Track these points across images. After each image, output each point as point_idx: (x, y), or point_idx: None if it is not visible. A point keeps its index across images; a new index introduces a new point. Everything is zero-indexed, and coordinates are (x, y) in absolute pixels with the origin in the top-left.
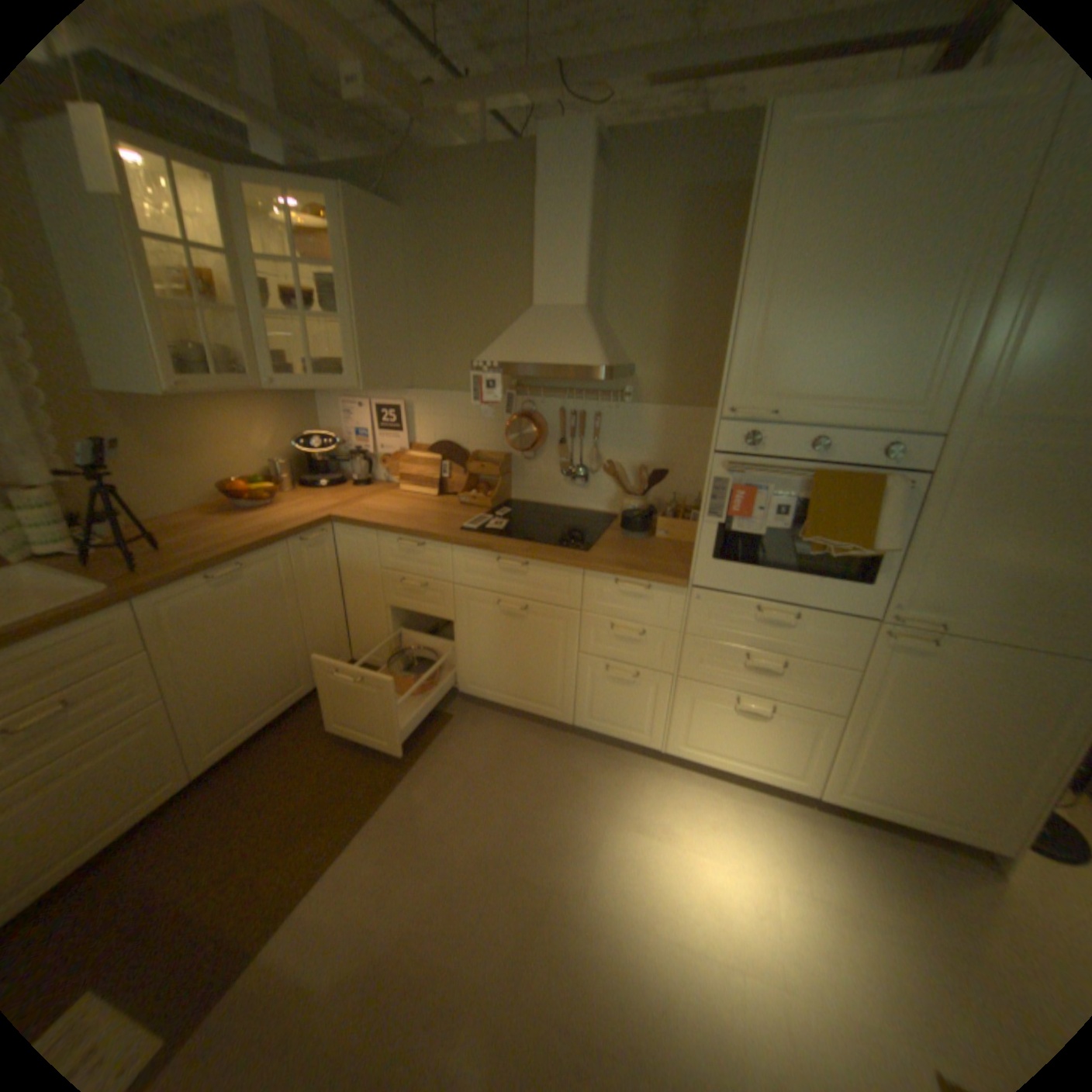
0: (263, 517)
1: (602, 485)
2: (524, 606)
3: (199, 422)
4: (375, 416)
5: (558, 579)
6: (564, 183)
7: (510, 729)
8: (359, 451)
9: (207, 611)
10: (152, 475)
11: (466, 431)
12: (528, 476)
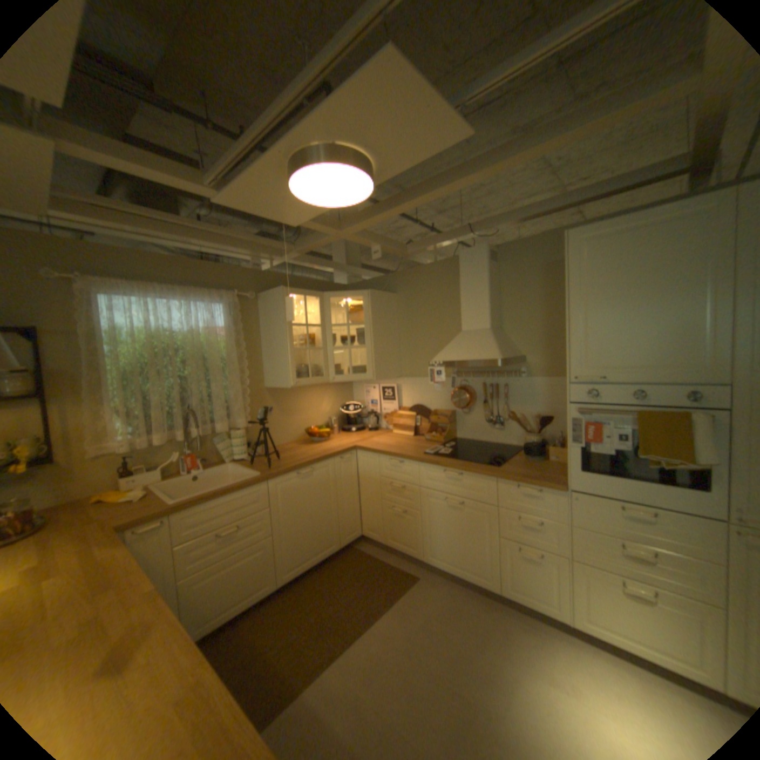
0: (324, 446)
1: (513, 428)
2: (461, 503)
3: (301, 400)
4: (381, 393)
5: (482, 484)
6: (473, 274)
7: (457, 594)
8: (372, 412)
9: (295, 492)
10: (279, 425)
11: (429, 399)
12: (466, 423)
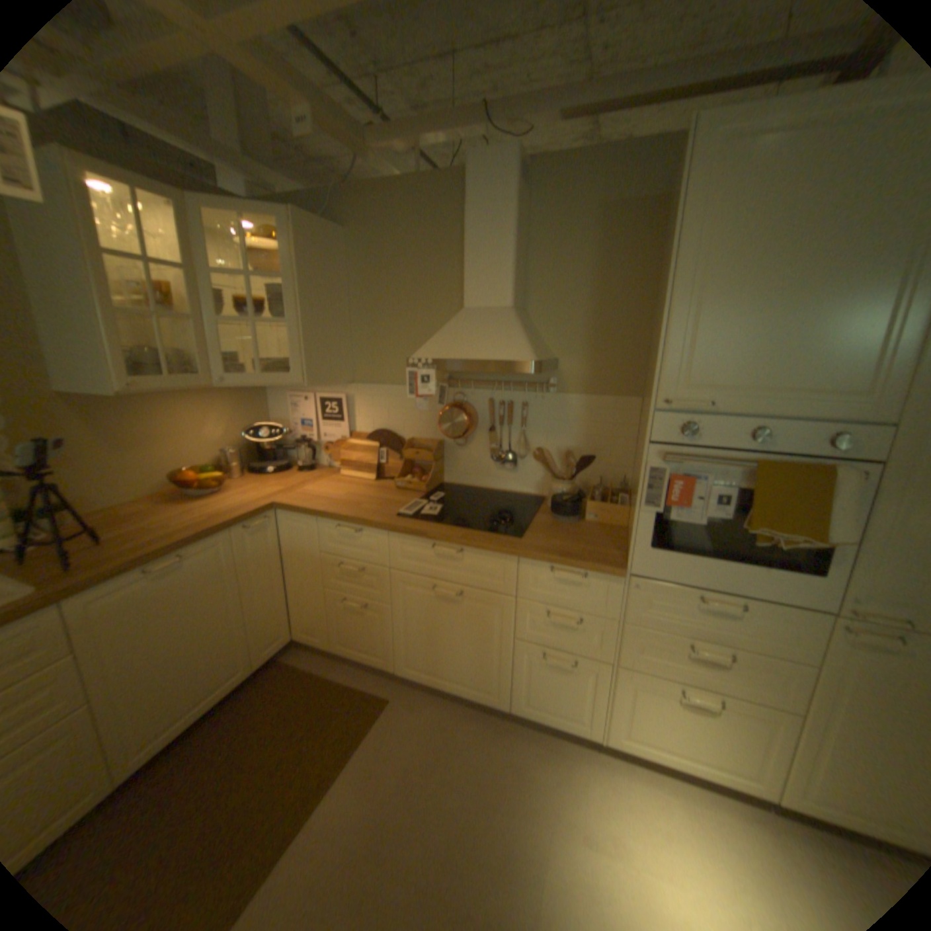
0: (208, 506)
1: (529, 469)
2: (459, 593)
3: (154, 418)
4: (318, 408)
5: (493, 566)
6: (491, 201)
7: (446, 716)
8: (303, 440)
9: (140, 607)
10: (103, 469)
11: (401, 421)
12: (459, 461)
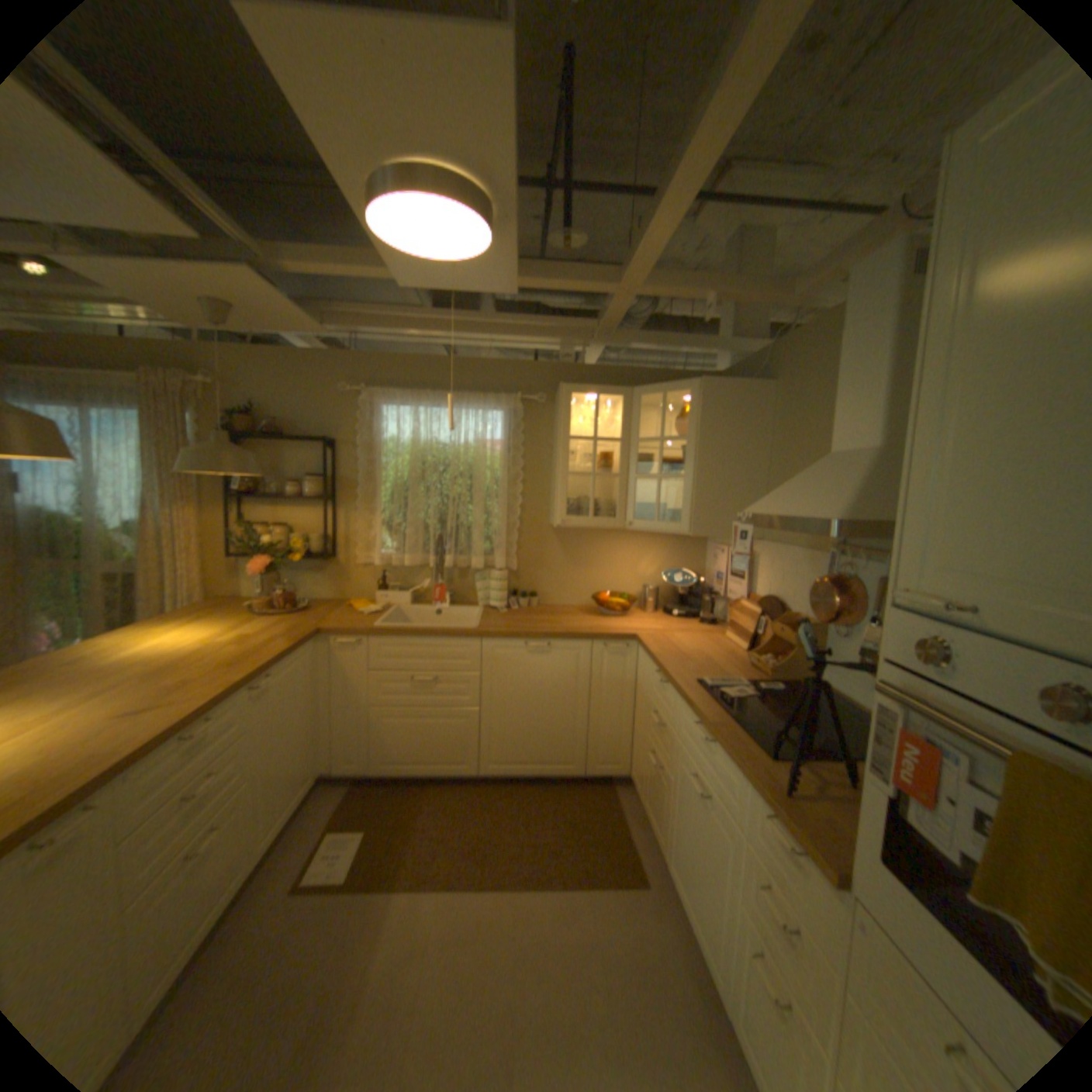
0: (601, 621)
1: None
2: (708, 795)
3: (604, 548)
4: (730, 562)
5: (734, 779)
6: (869, 318)
7: (681, 956)
8: (711, 592)
9: (520, 664)
10: (564, 577)
11: (793, 590)
12: (842, 659)
